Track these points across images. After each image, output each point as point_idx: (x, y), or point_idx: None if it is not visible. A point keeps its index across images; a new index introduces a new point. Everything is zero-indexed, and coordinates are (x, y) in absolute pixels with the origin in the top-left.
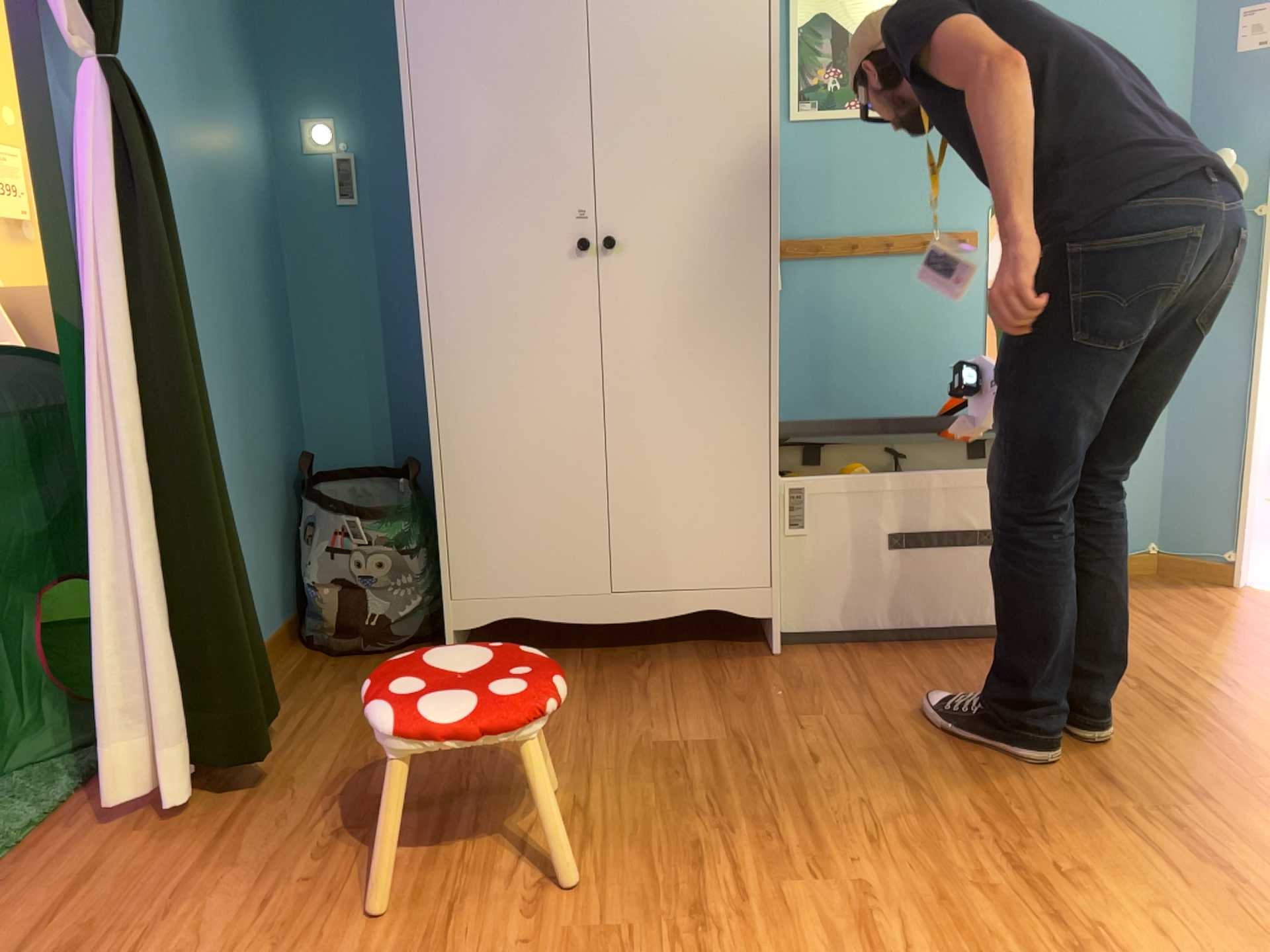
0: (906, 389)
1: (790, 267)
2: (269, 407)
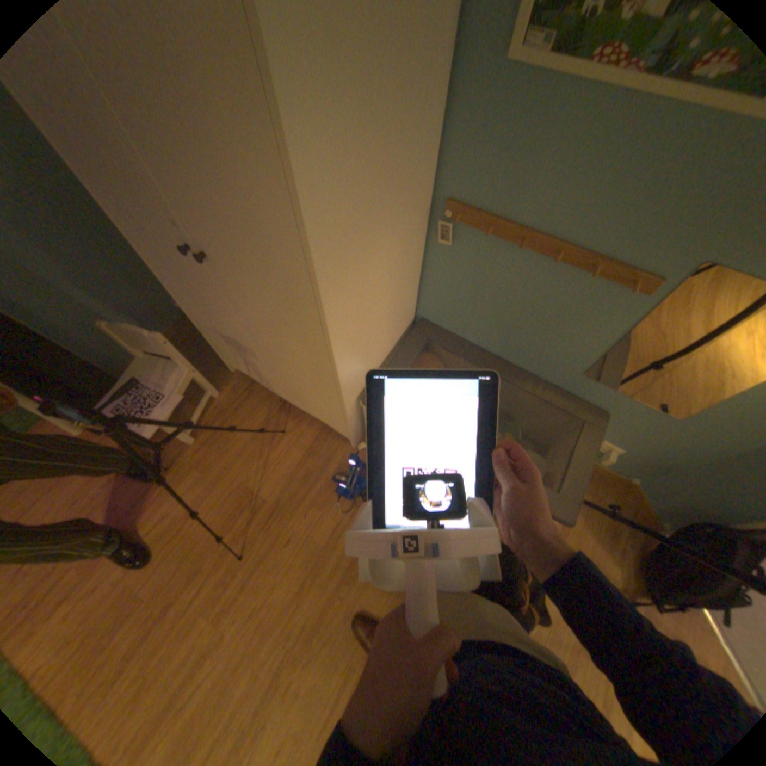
0: (525, 347)
1: (467, 231)
2: None
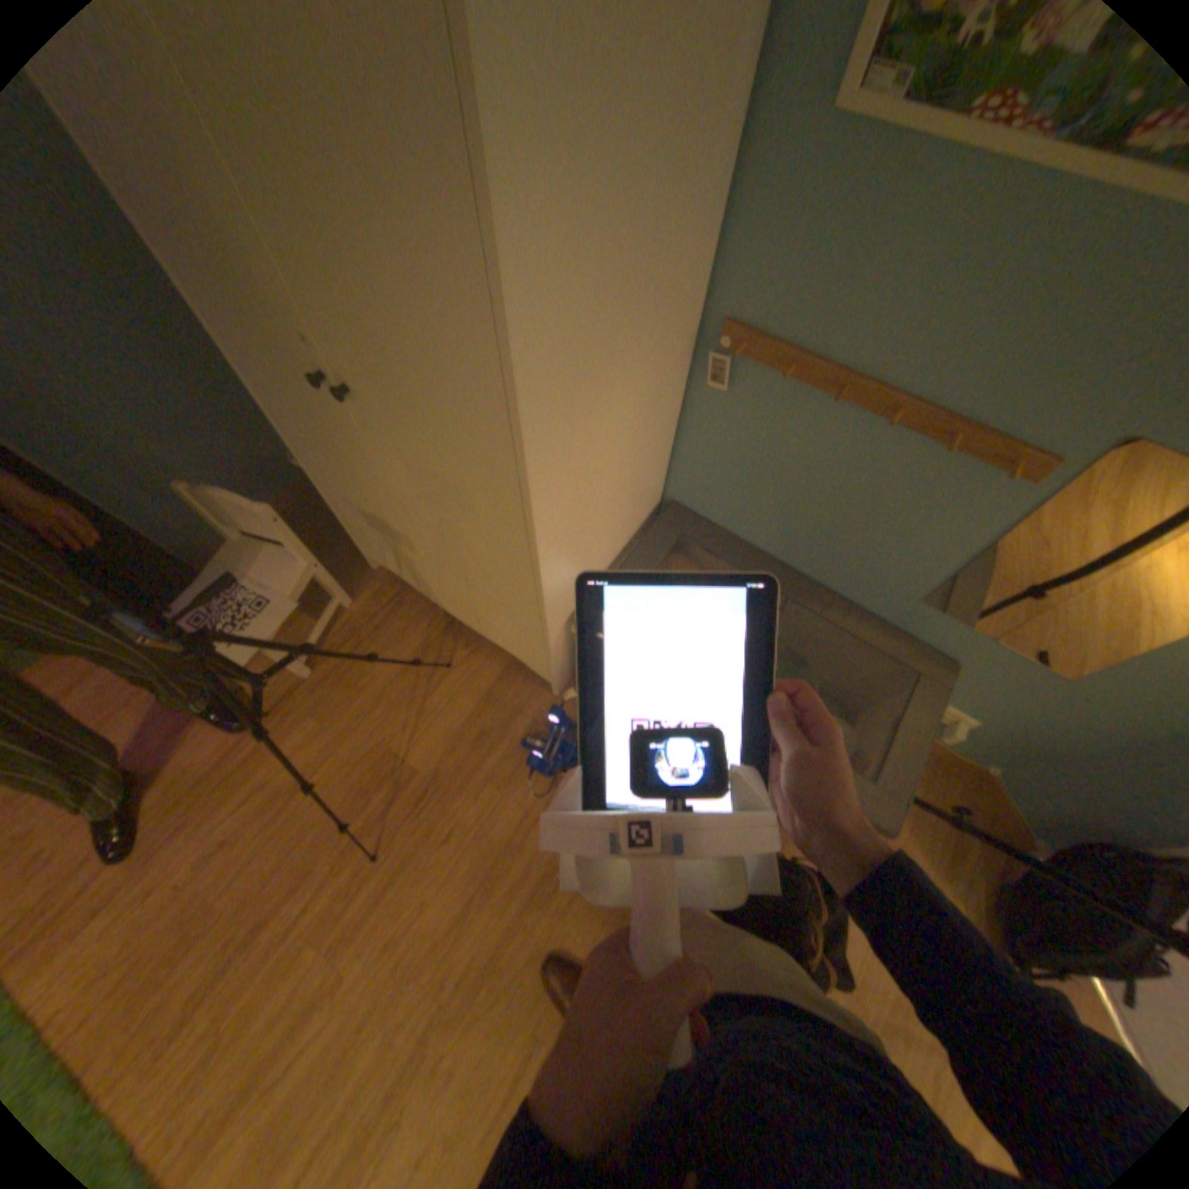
0: (832, 554)
1: (753, 370)
2: None
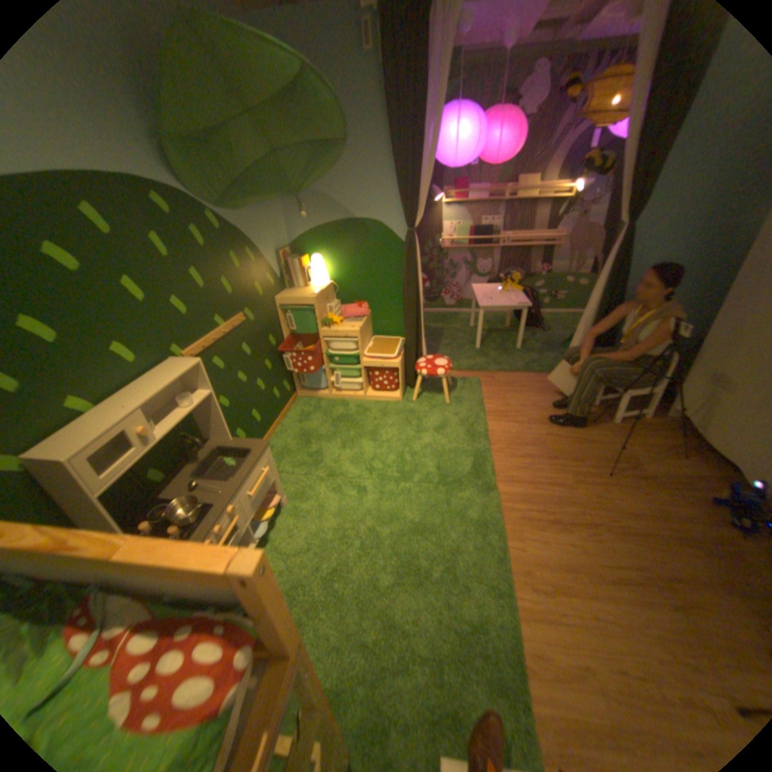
0: None
1: None
2: (702, 317)
